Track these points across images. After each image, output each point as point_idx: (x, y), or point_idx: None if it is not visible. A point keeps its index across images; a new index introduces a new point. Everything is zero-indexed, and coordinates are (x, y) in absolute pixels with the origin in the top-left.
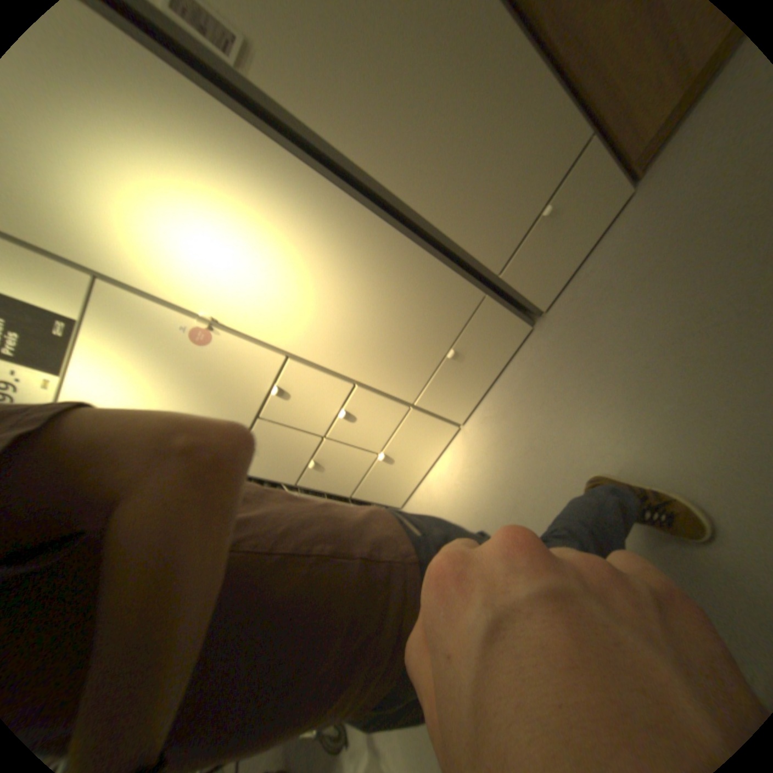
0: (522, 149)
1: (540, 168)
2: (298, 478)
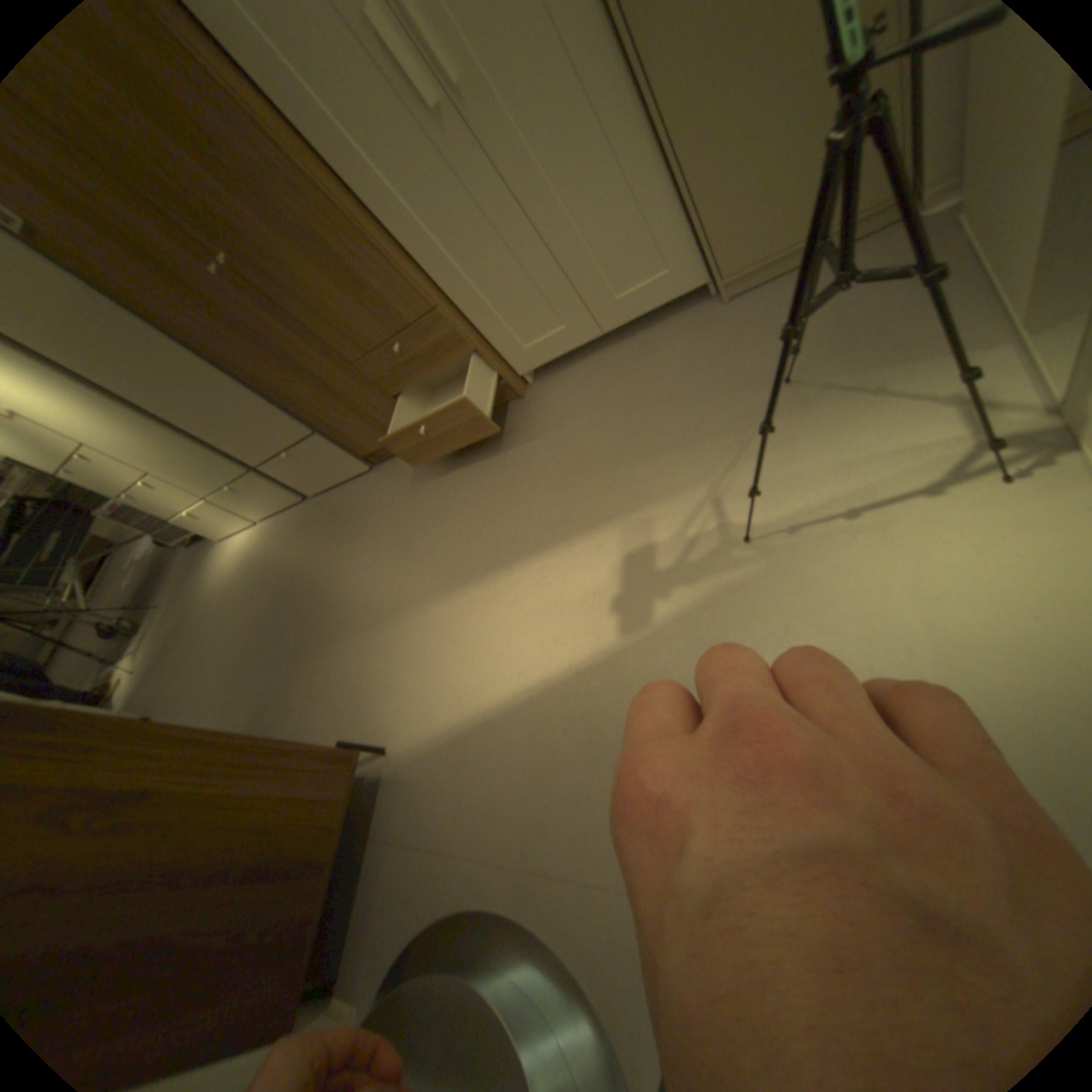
0: (247, 421)
1: (268, 434)
2: (116, 497)
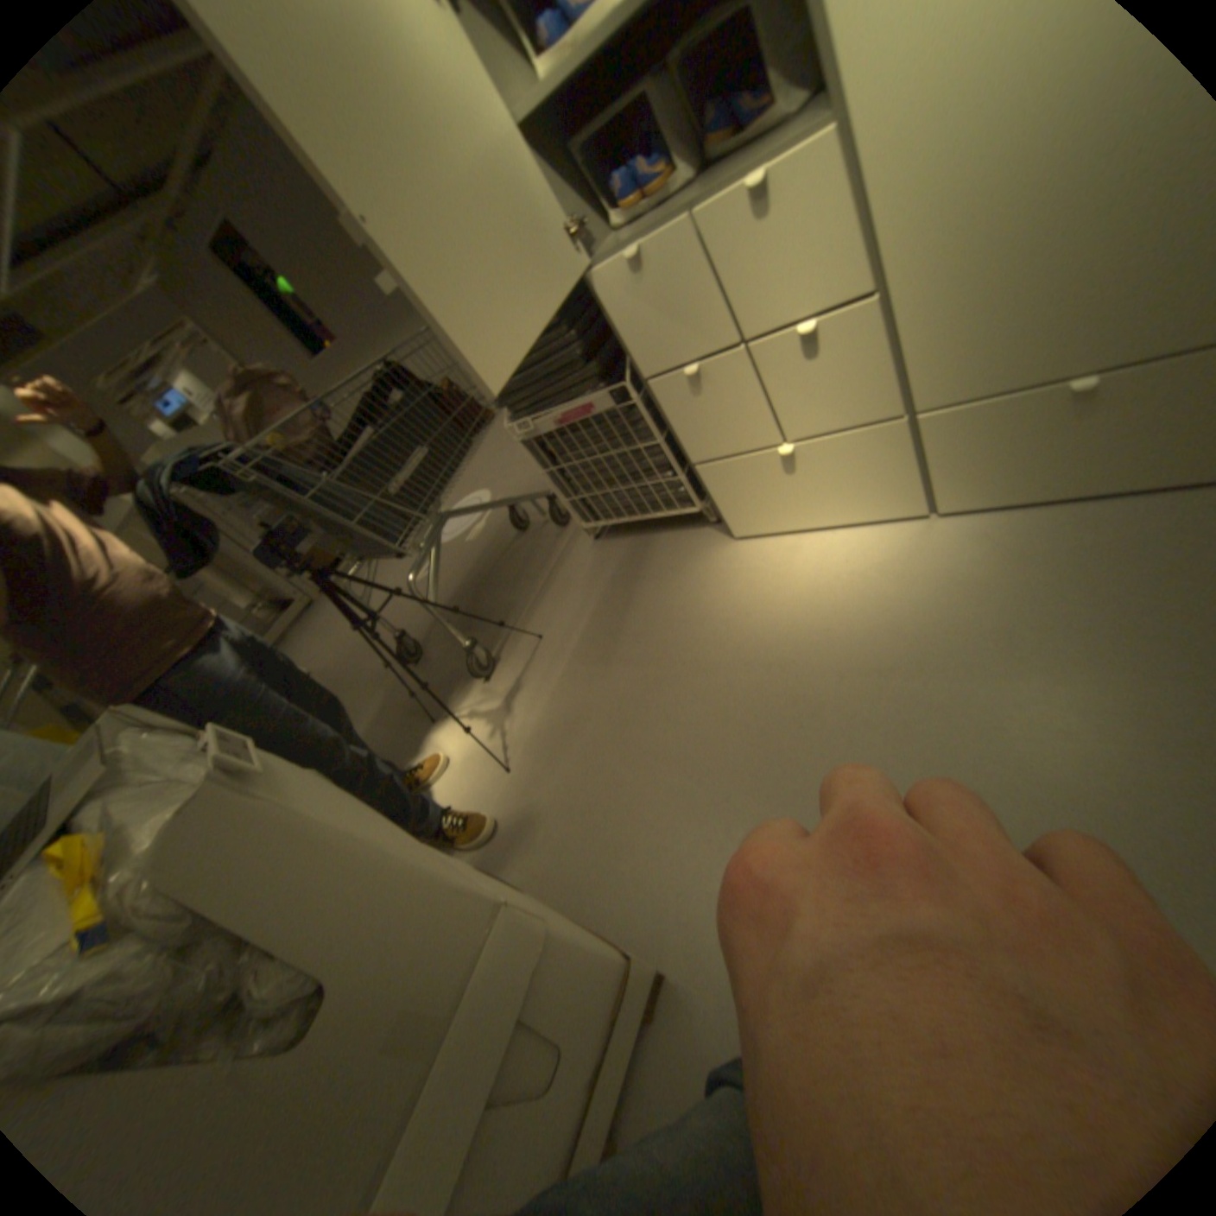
0: None
1: None
2: (657, 371)
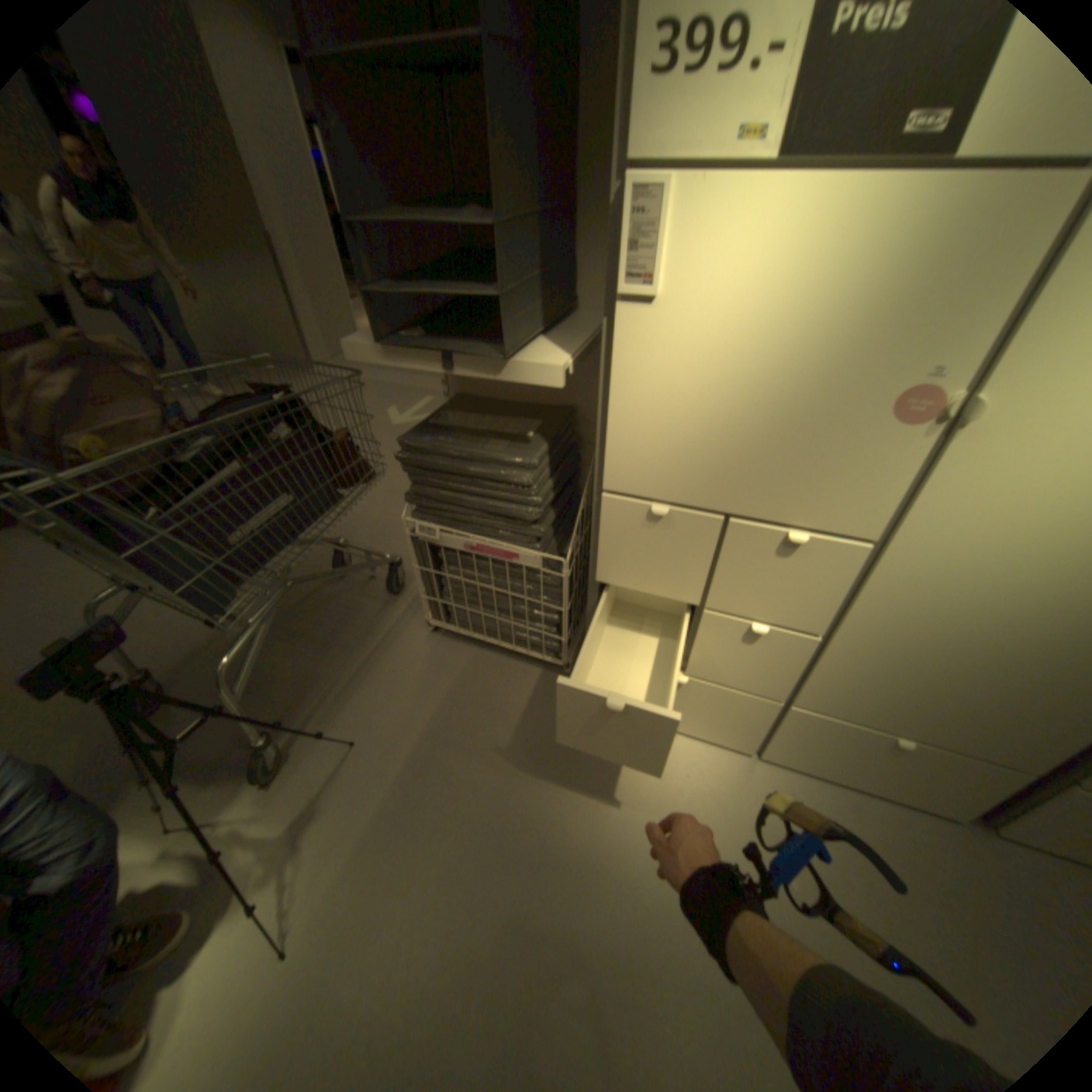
0: None
1: None
2: (610, 581)
